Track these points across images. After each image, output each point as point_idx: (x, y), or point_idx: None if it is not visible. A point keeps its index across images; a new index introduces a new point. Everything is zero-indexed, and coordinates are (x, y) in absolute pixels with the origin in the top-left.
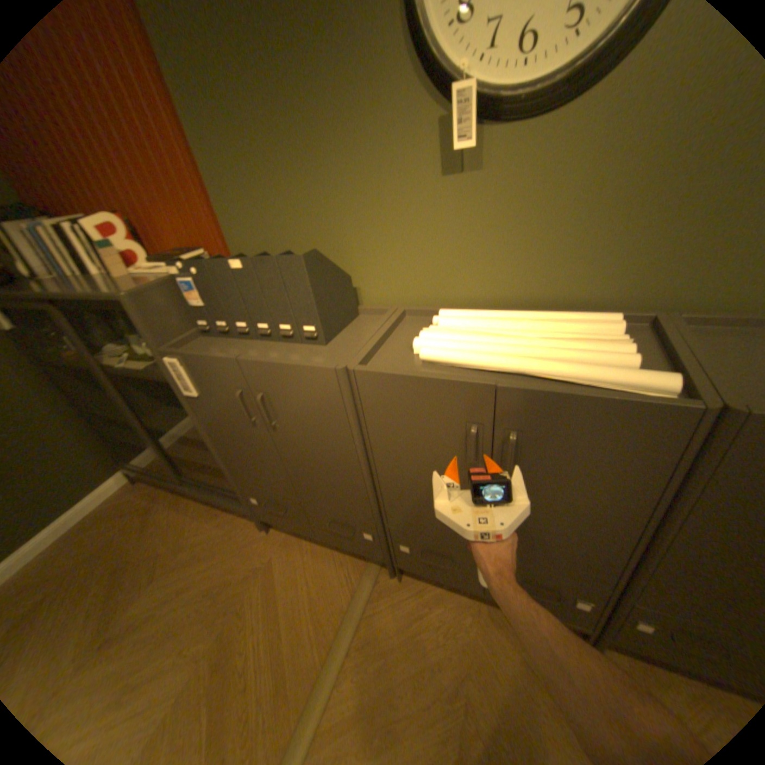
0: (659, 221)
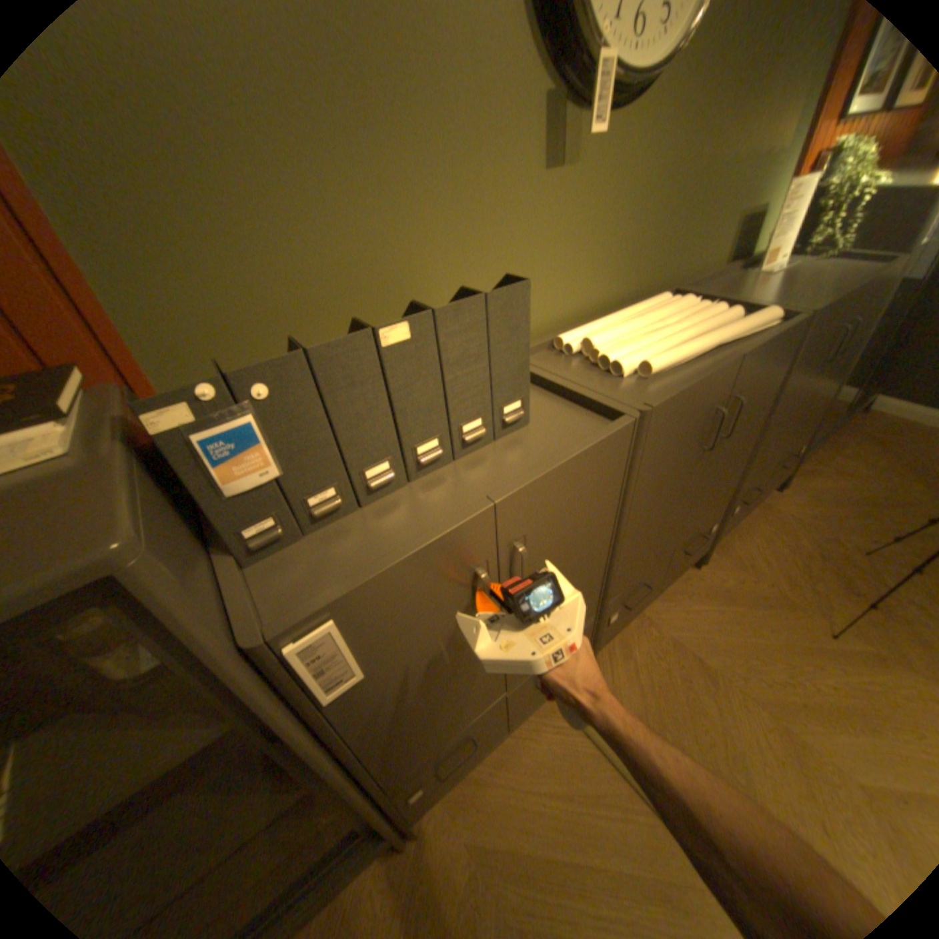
0: (669, 214)
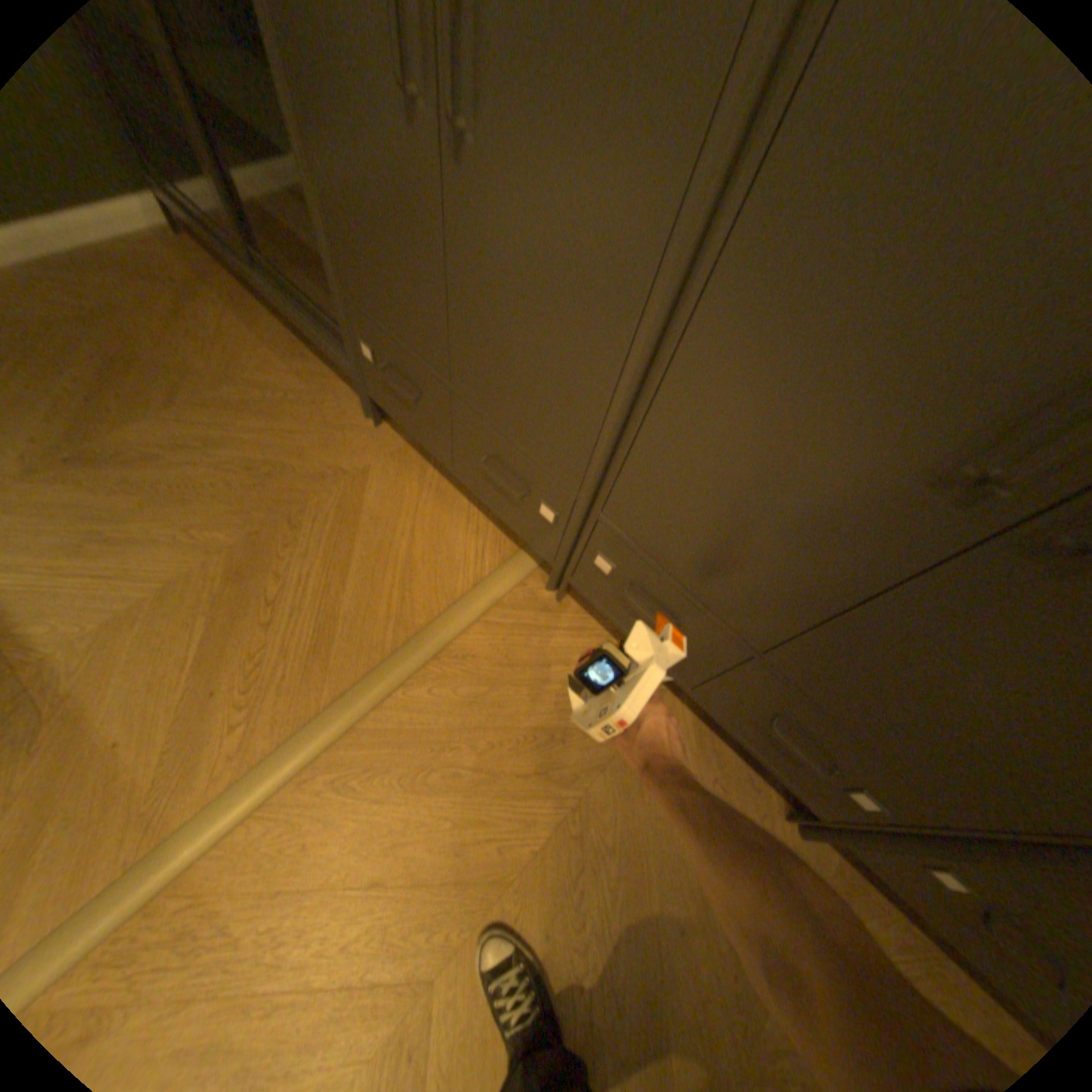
0: None
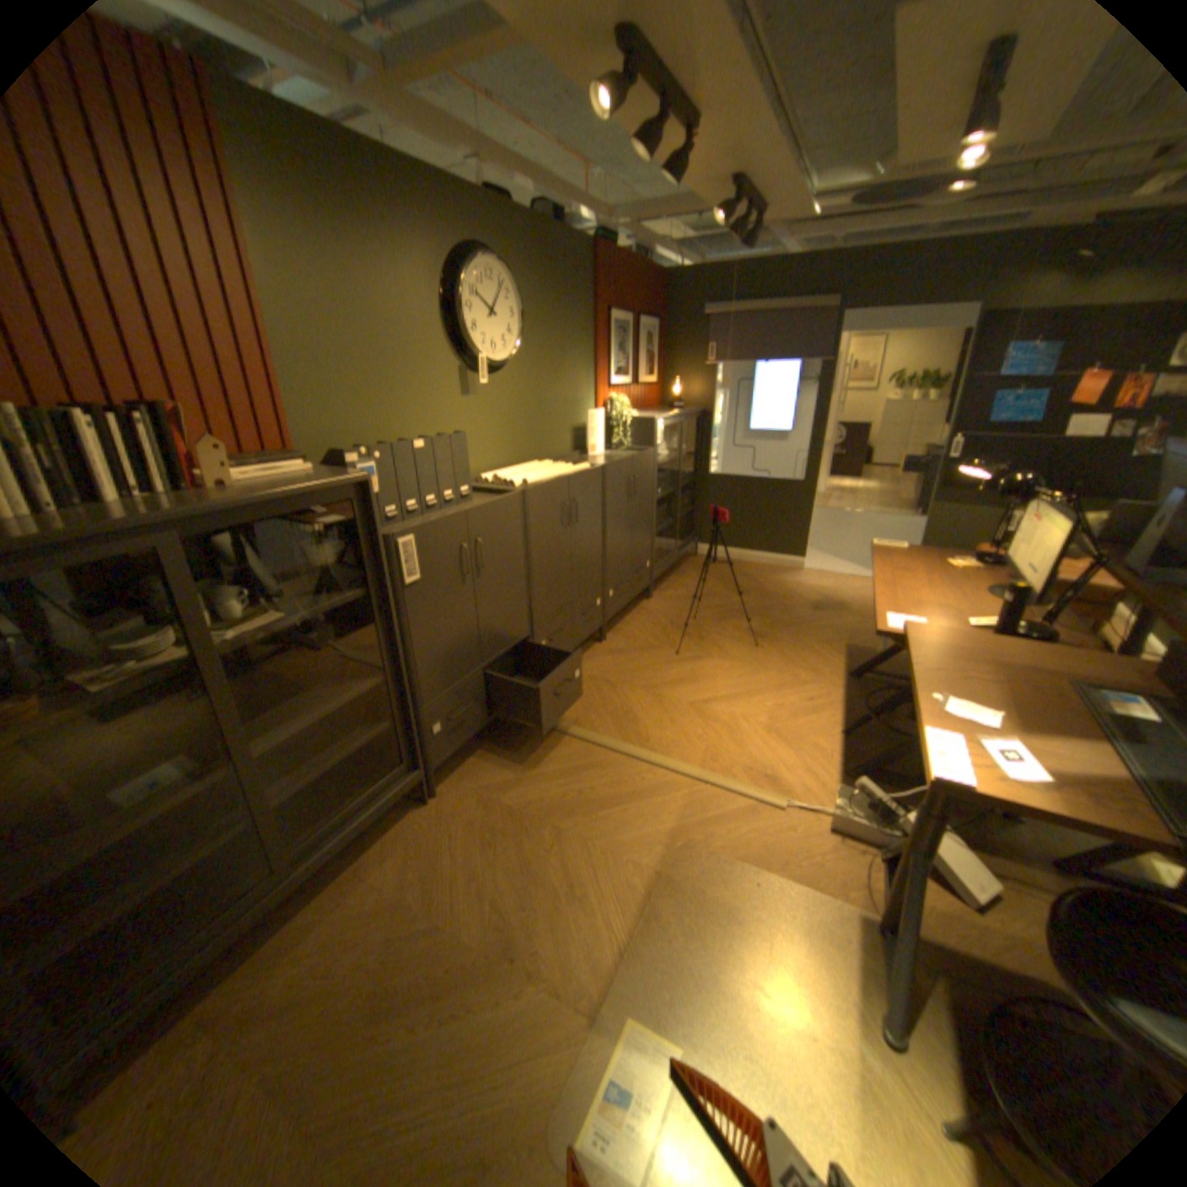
0: (528, 423)
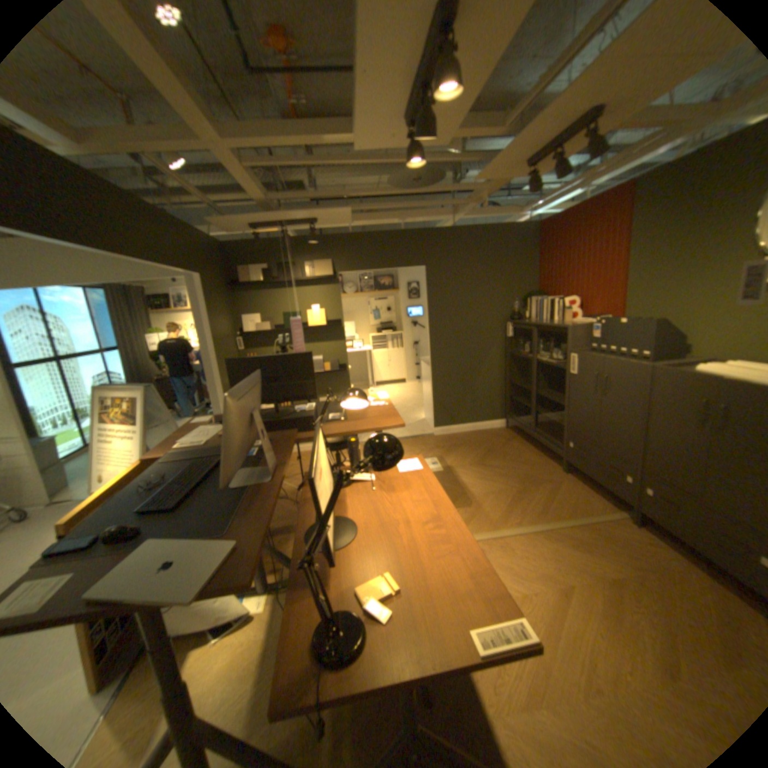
0: None
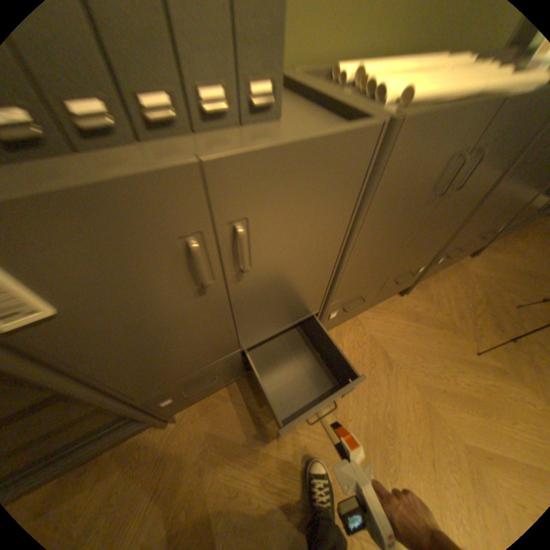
0: None
